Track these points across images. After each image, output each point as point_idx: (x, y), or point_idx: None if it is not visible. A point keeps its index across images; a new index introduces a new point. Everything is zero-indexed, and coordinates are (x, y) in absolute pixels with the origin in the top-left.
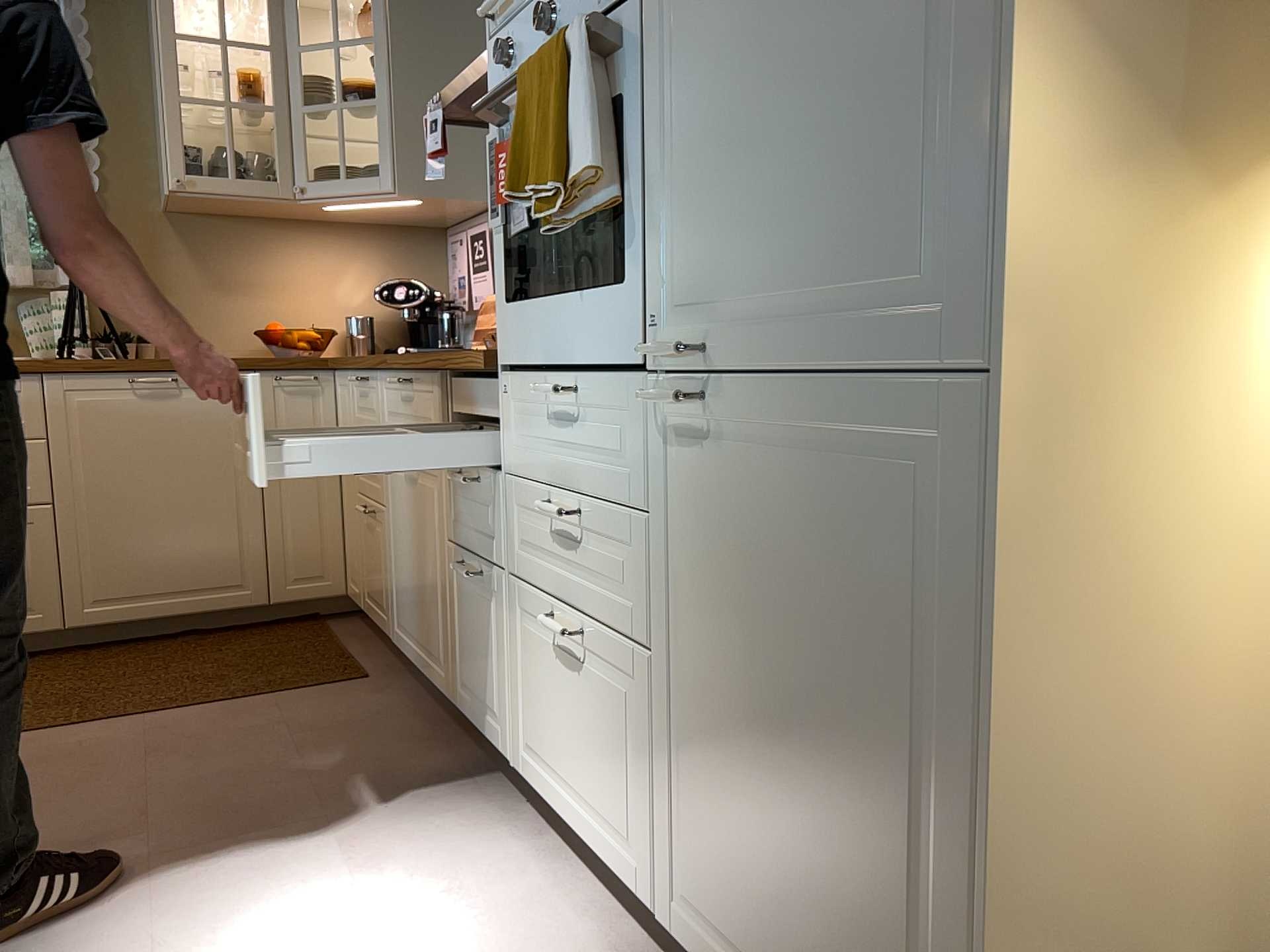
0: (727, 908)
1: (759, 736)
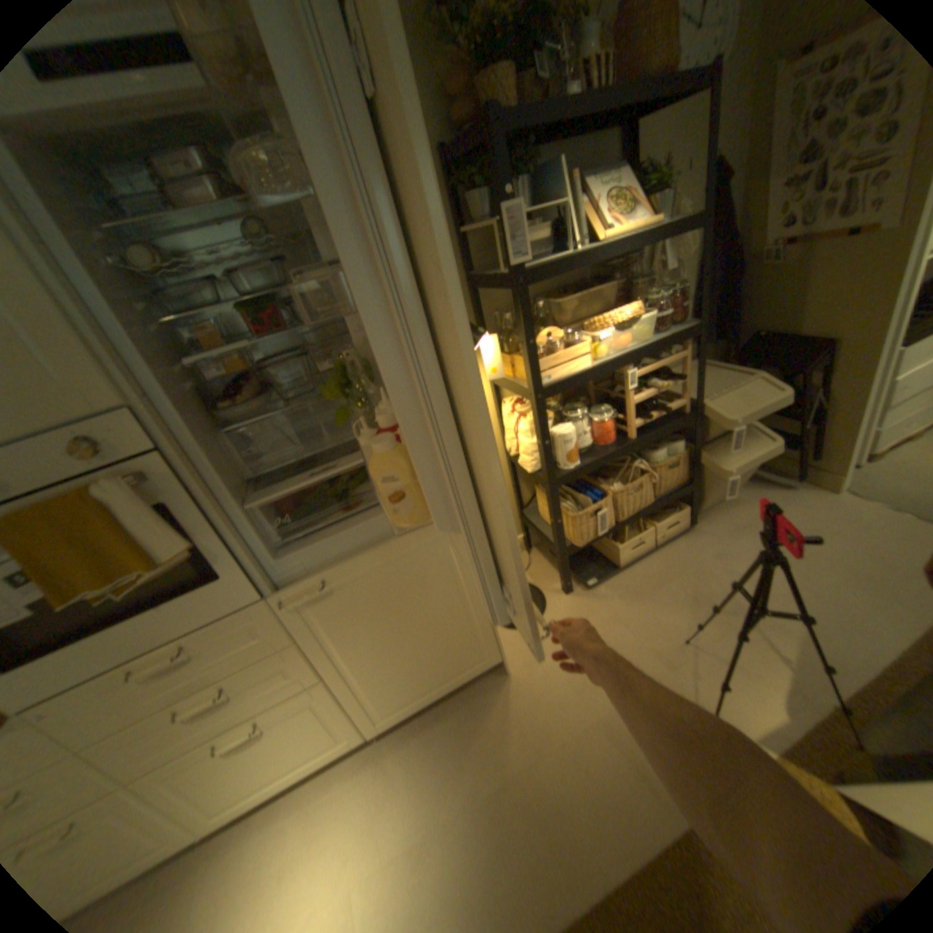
0: (396, 699)
1: (392, 648)
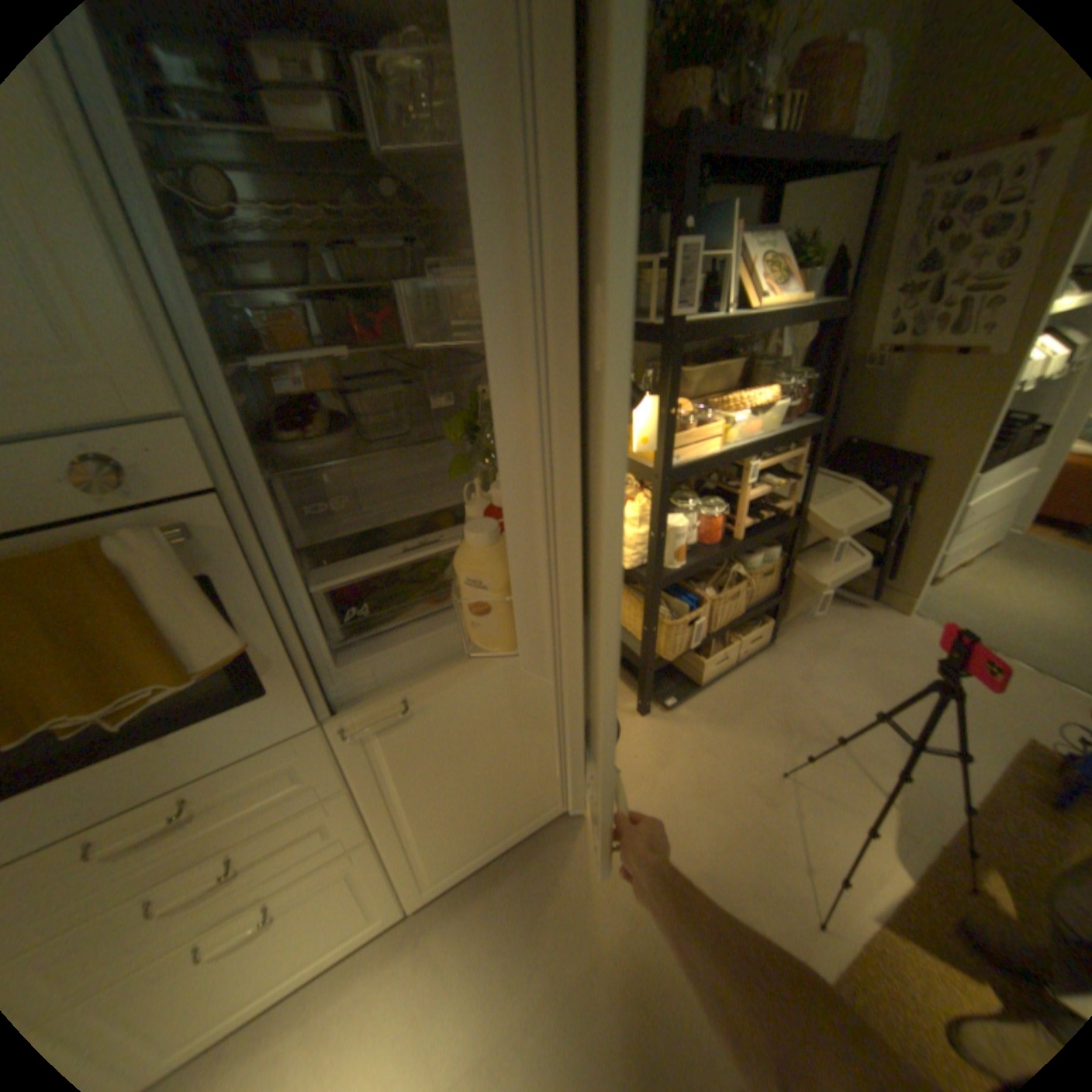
0: (456, 857)
1: (467, 791)
